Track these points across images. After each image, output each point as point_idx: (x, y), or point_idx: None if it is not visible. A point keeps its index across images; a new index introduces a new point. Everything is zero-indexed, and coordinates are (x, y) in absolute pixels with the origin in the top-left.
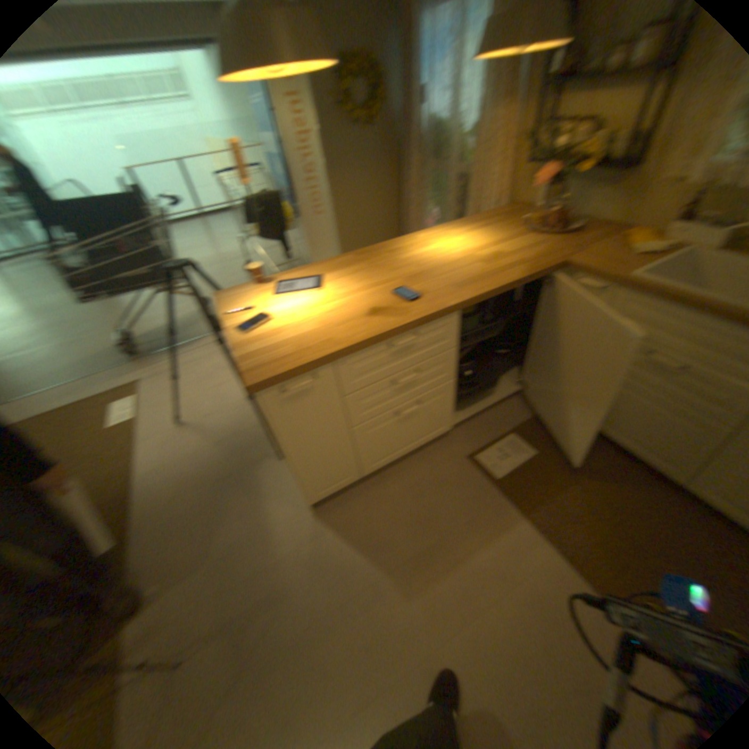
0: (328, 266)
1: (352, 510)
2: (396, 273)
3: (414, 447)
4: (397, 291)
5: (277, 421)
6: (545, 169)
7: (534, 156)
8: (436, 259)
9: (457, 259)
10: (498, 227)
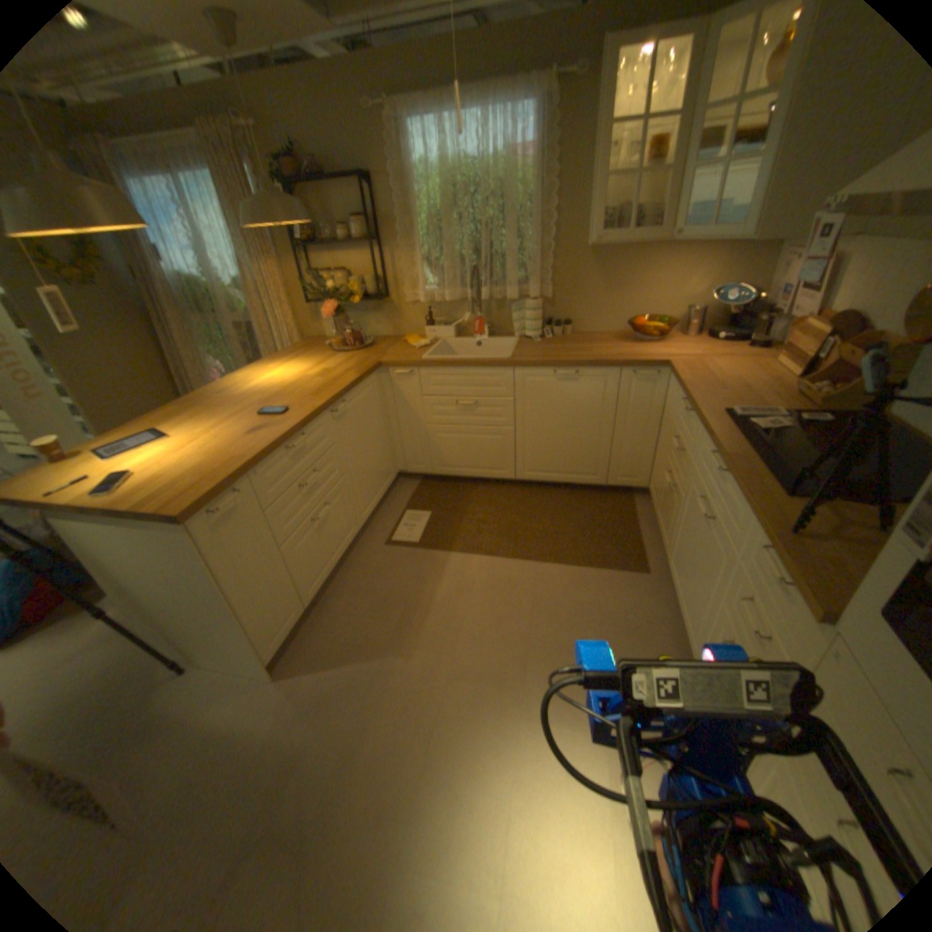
0: (150, 420)
1: (312, 644)
2: (244, 403)
3: (337, 556)
4: (260, 412)
5: (212, 553)
6: (325, 306)
7: (307, 299)
8: (273, 385)
9: (294, 381)
10: (308, 355)
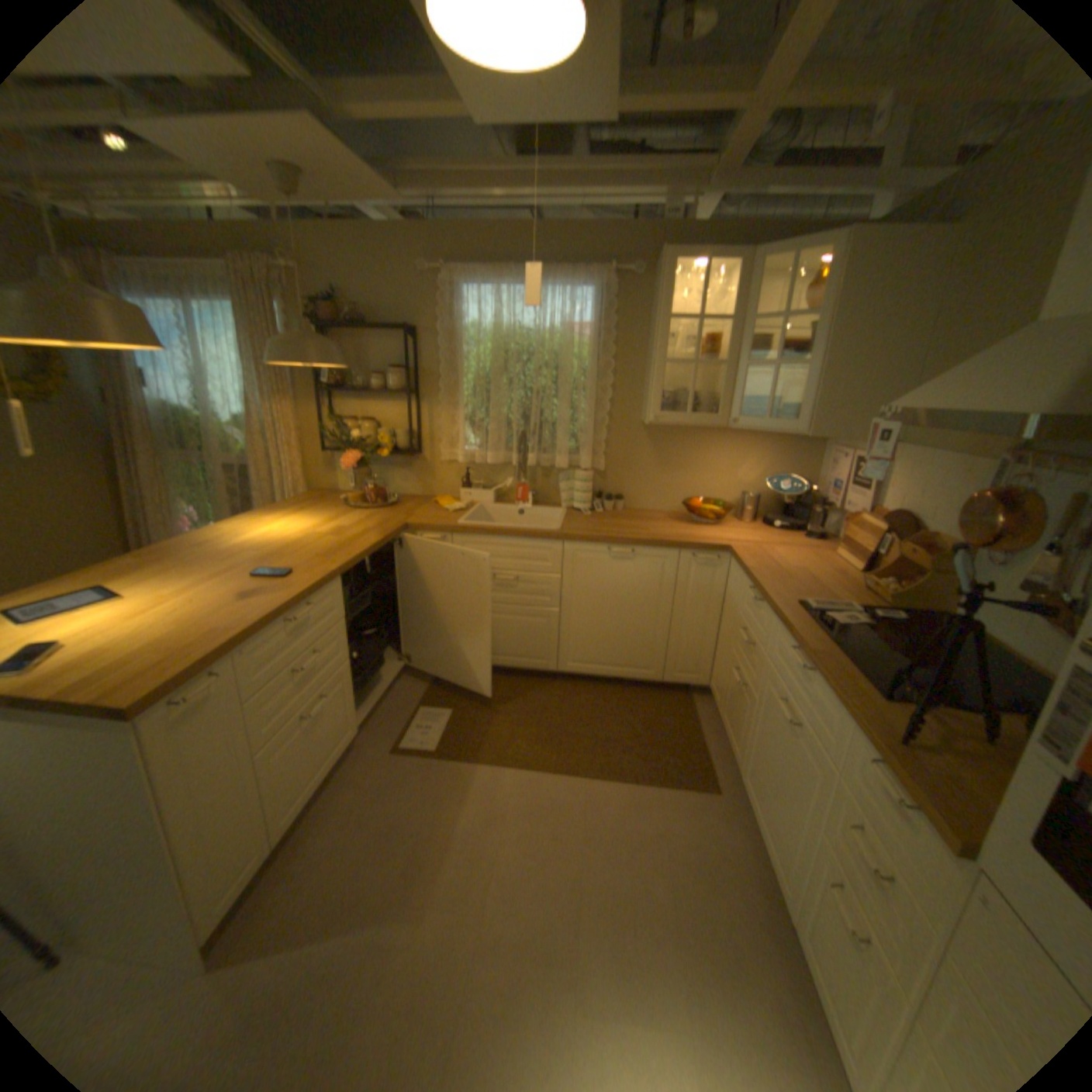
0: (98, 574)
1: (276, 905)
2: (234, 560)
3: (326, 770)
4: (256, 573)
5: (164, 763)
6: (348, 455)
7: (324, 446)
8: (273, 541)
9: (300, 537)
10: (318, 508)
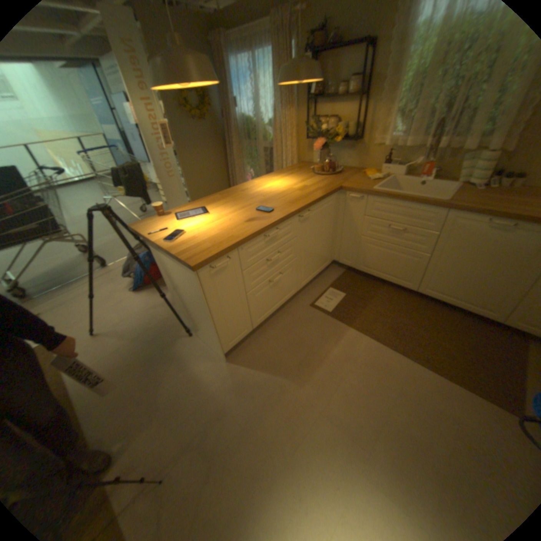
0: (206, 201)
1: (252, 350)
2: (253, 200)
3: (280, 304)
4: (259, 208)
5: (209, 289)
6: (318, 141)
7: (309, 135)
8: (272, 191)
9: (284, 190)
10: (299, 173)
